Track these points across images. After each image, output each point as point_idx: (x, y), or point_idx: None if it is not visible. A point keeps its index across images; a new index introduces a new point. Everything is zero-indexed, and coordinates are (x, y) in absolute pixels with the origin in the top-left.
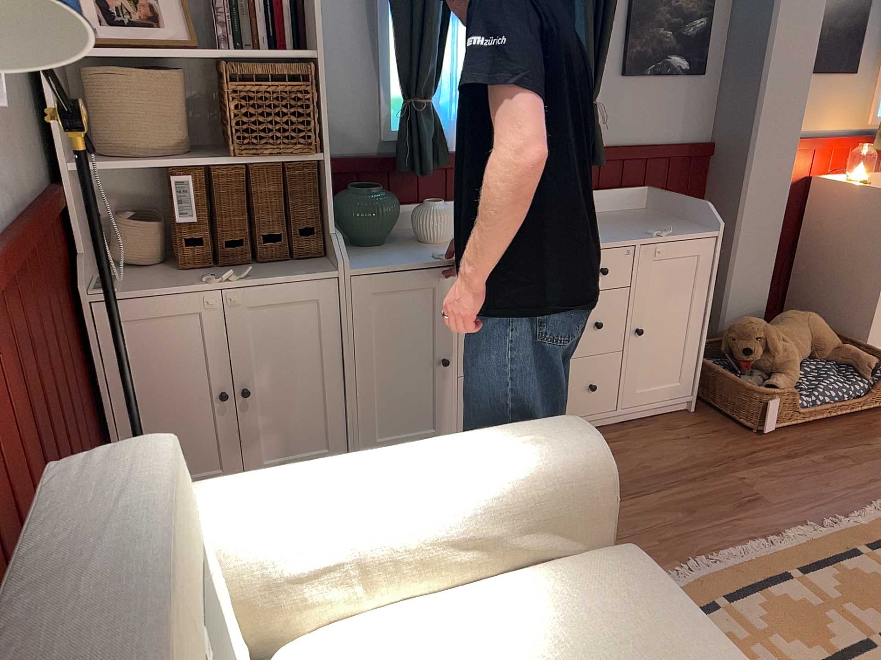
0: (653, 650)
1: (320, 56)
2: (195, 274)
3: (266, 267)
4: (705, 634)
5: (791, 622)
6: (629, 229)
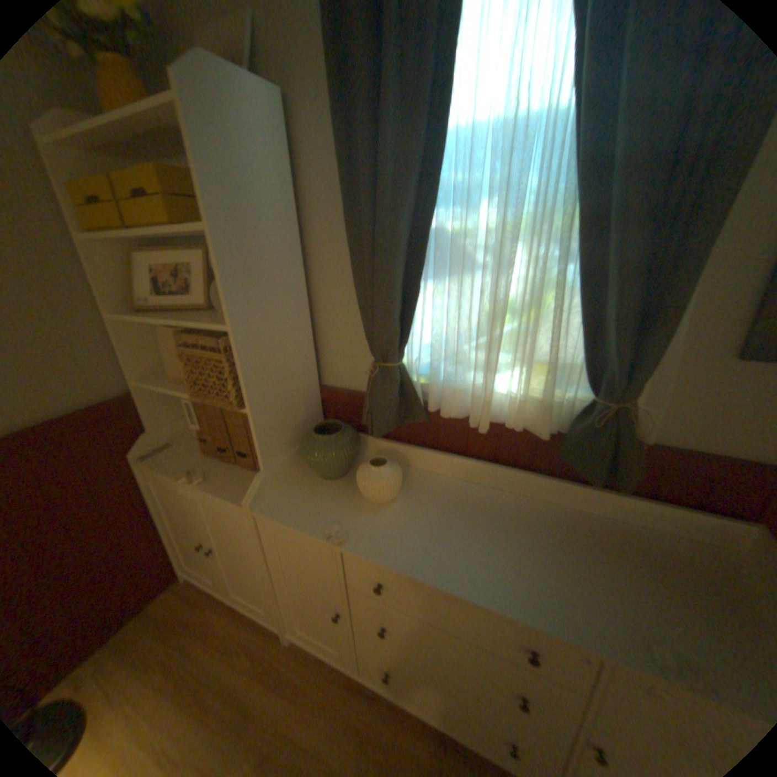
0: None
1: (233, 329)
2: (200, 462)
3: (236, 473)
4: None
5: None
6: (634, 609)
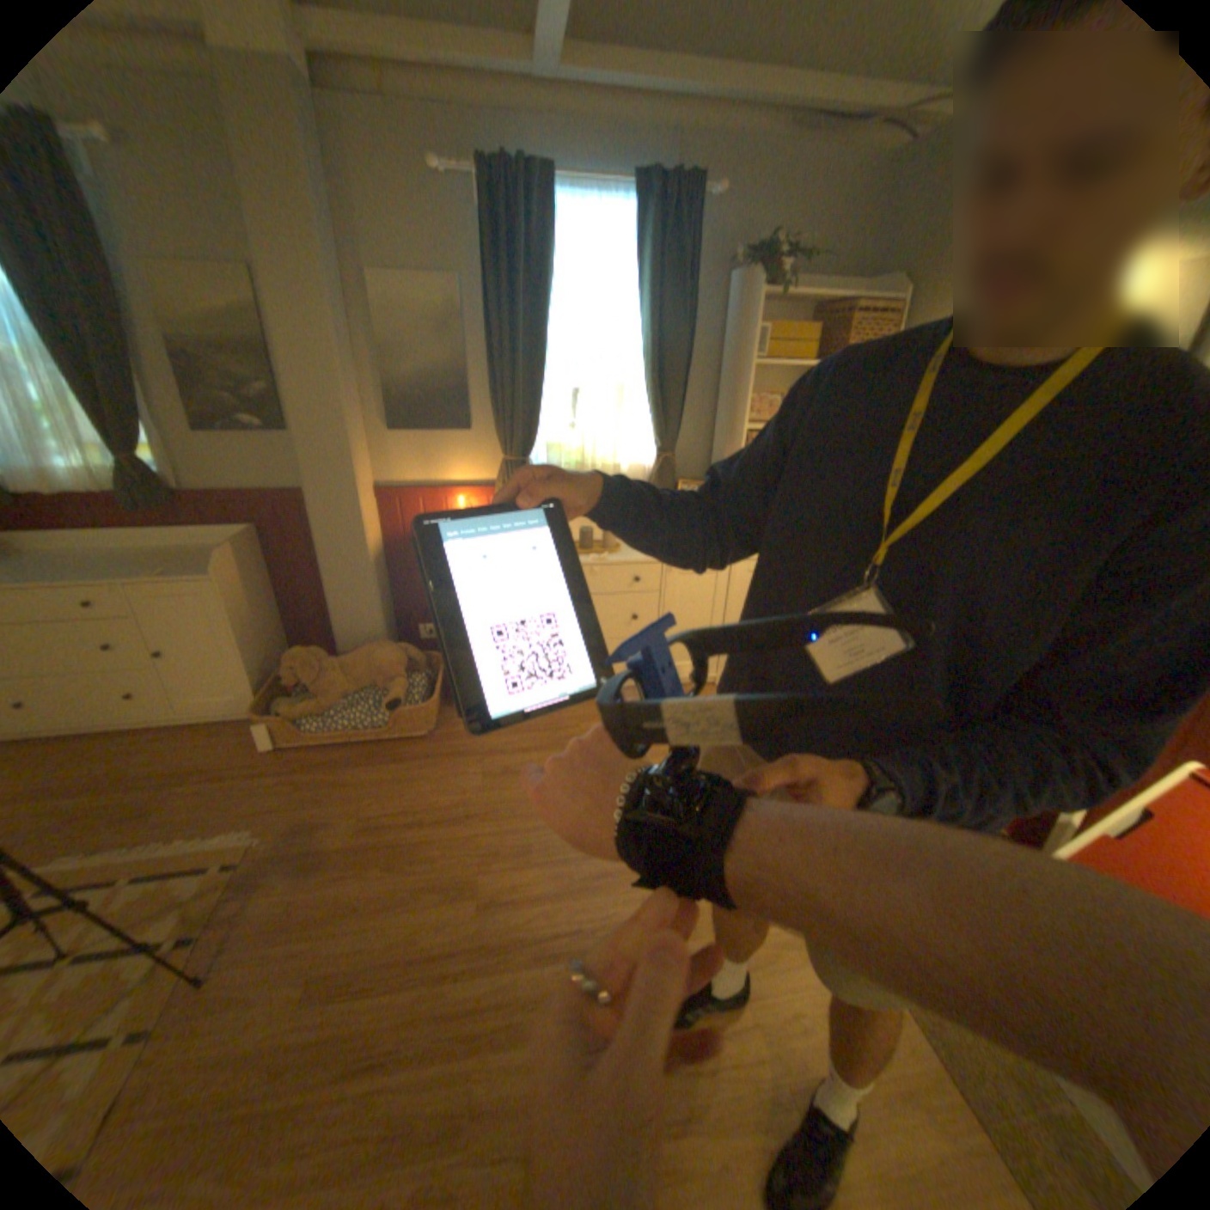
0: None
1: None
2: None
3: None
4: None
5: None
6: (151, 568)
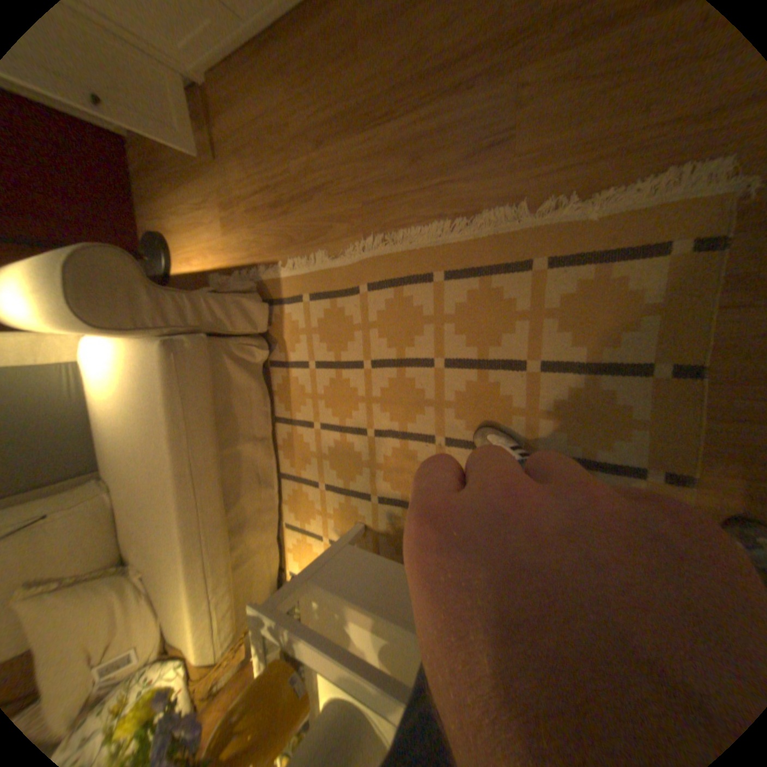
0: (142, 413)
1: None
2: None
3: None
4: (161, 415)
5: (395, 321)
6: None
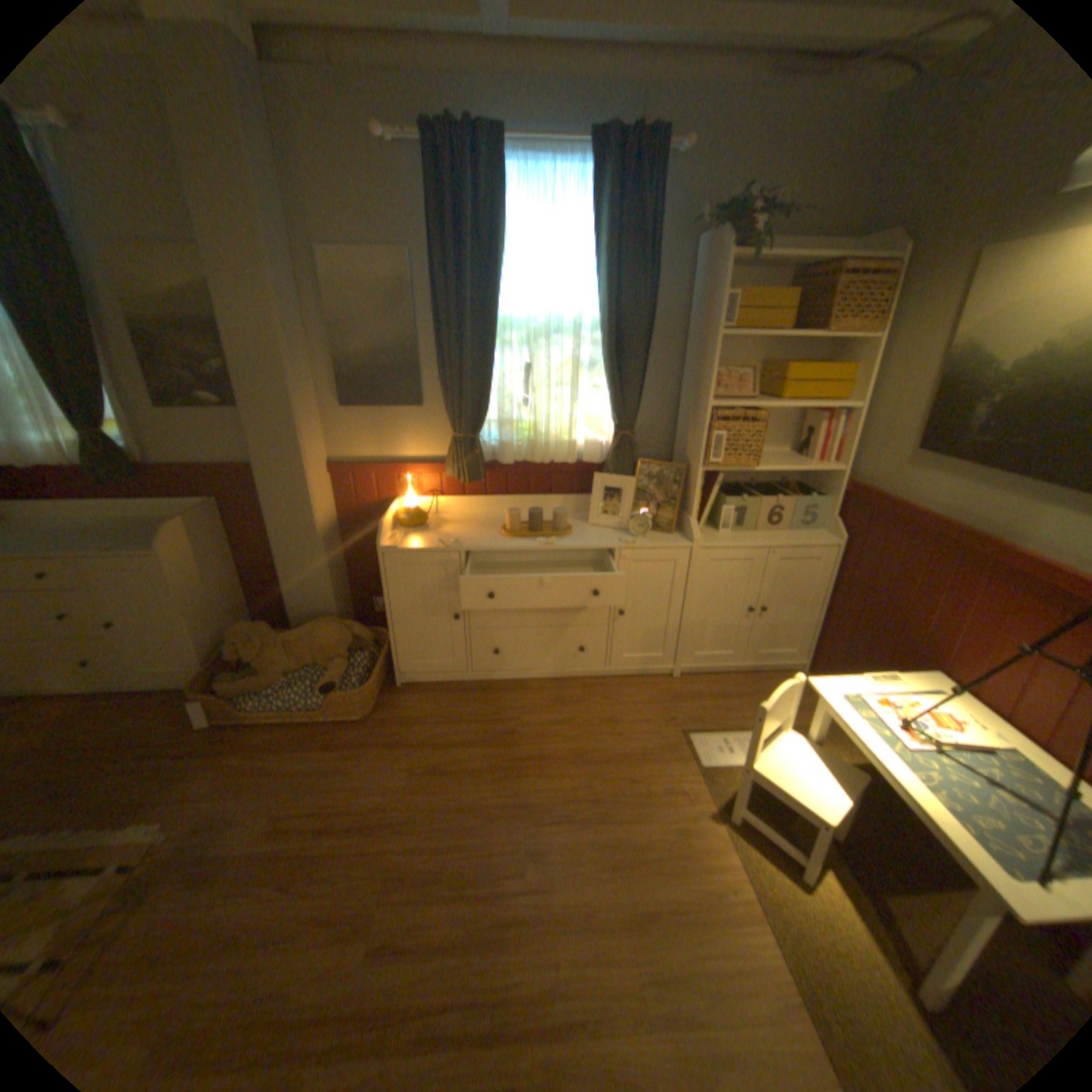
0: None
1: None
2: None
3: None
4: None
5: None
6: (106, 541)
